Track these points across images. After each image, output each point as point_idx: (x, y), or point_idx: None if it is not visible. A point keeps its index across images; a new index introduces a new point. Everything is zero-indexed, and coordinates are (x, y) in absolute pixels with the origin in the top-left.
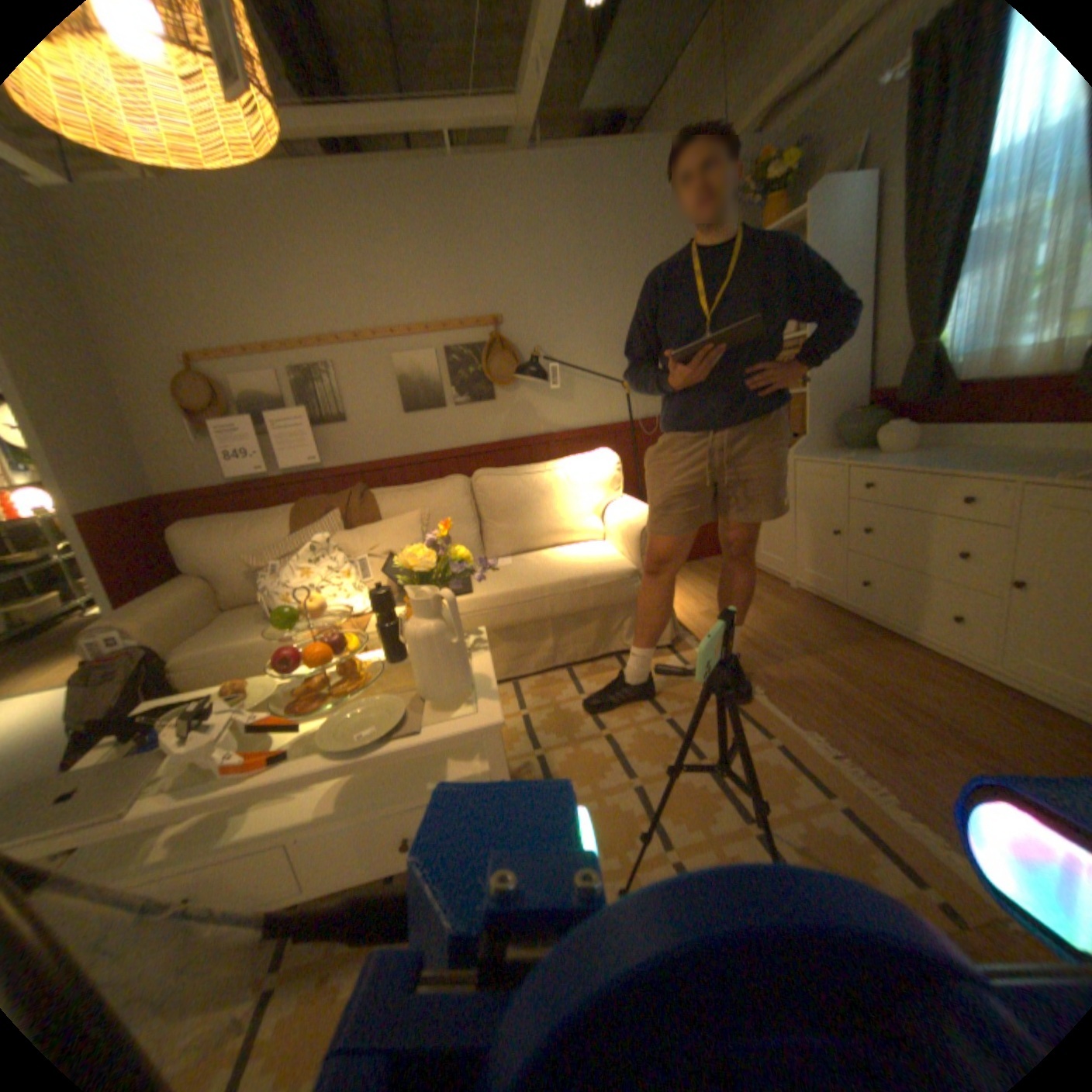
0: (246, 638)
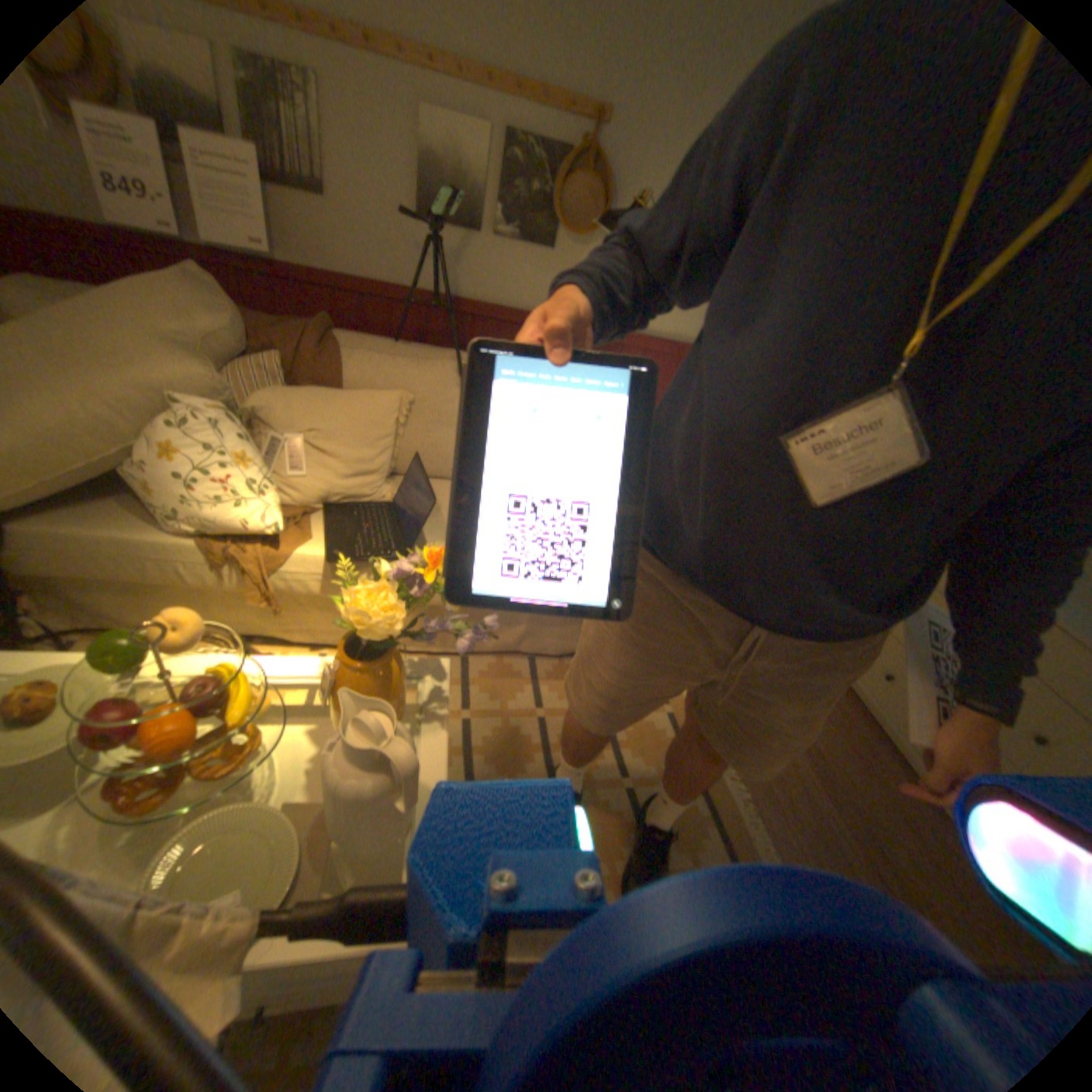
0: (100, 529)
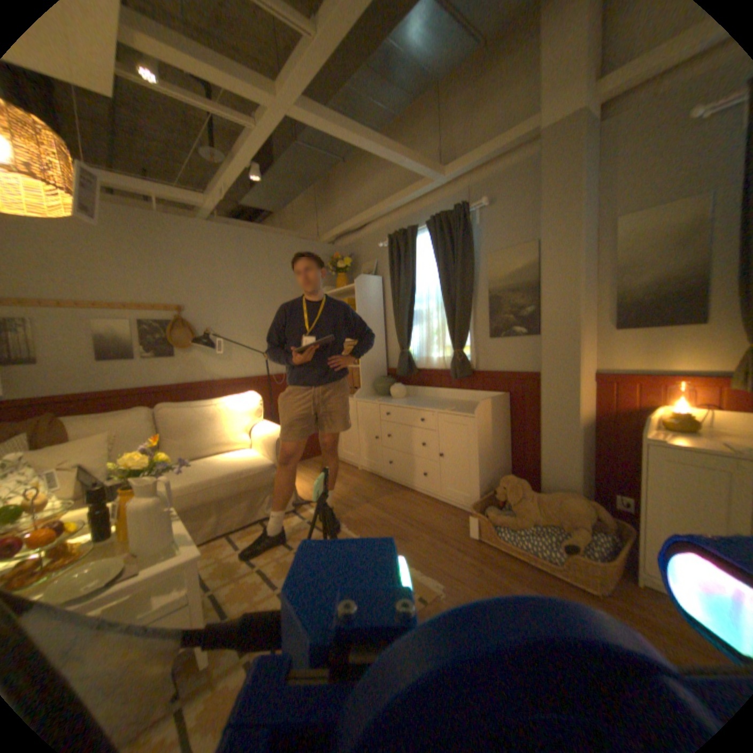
0: None
